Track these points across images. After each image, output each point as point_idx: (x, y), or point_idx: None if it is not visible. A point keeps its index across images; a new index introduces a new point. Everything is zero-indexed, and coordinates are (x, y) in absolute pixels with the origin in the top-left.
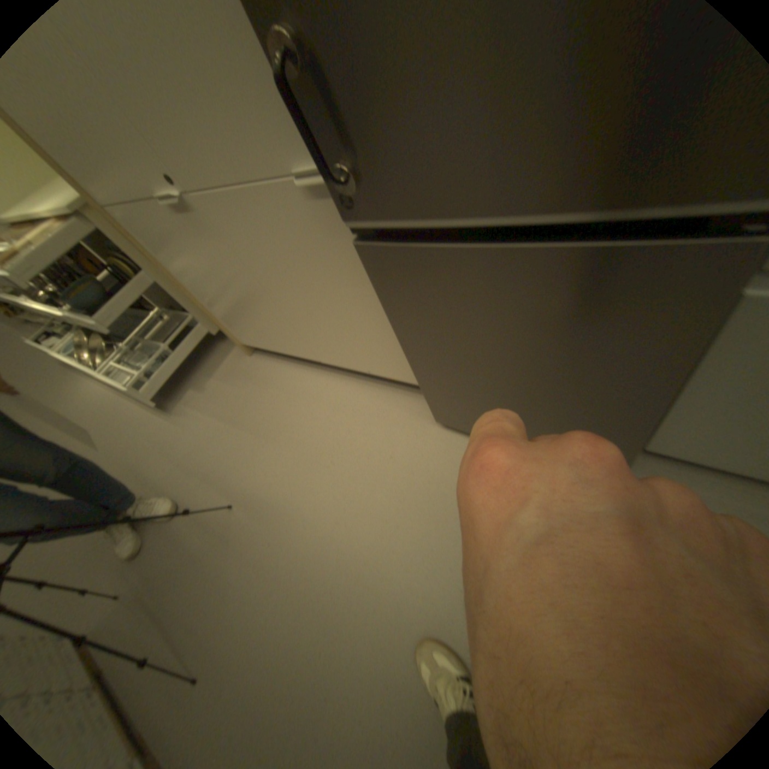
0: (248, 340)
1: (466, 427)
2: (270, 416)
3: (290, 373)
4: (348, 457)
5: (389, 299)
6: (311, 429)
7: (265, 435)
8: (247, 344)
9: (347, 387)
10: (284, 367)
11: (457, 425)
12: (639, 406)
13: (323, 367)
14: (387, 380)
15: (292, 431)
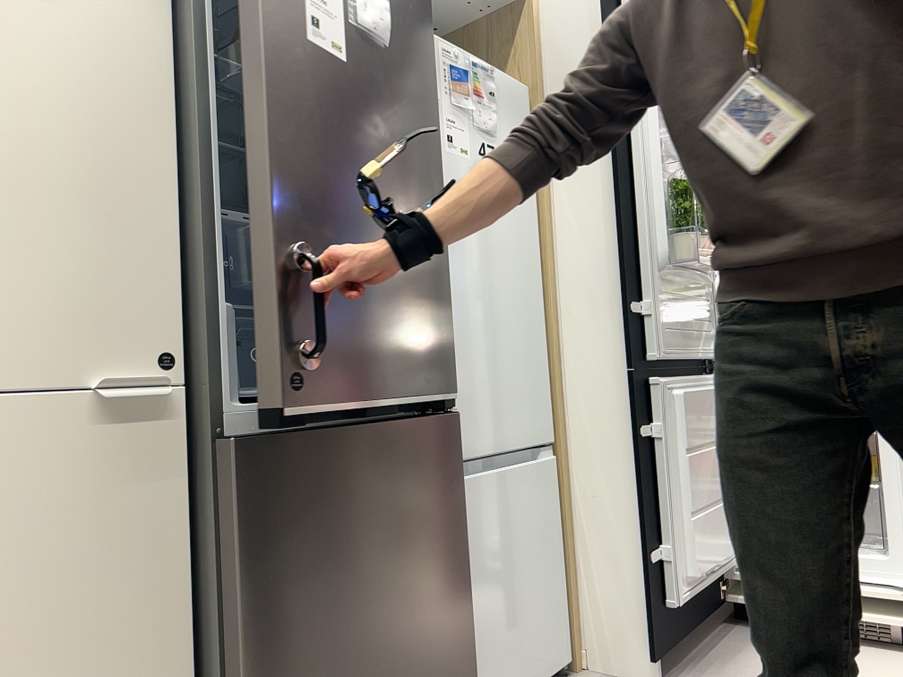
0: None
1: None
2: None
3: None
4: None
5: (250, 530)
6: None
7: None
8: None
9: None
10: None
11: None
12: (461, 596)
13: None
14: None
15: None
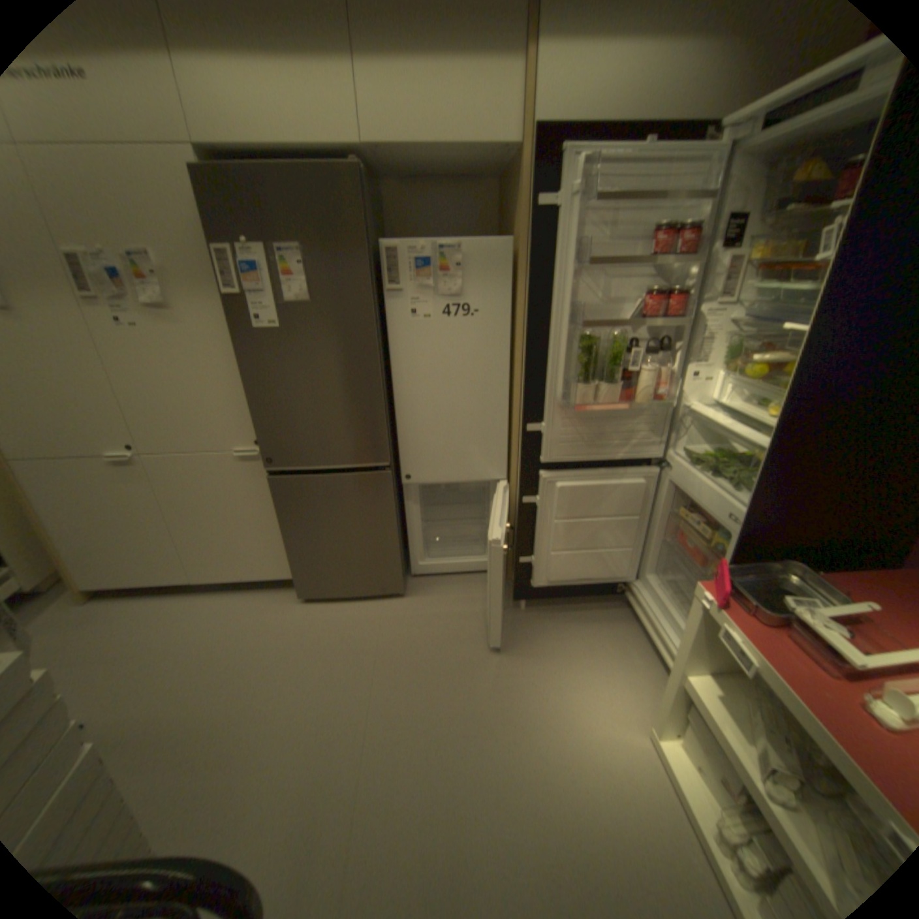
0: (94, 580)
1: (318, 599)
2: (122, 643)
3: (143, 606)
4: (222, 644)
5: (279, 503)
6: (178, 638)
7: (117, 658)
8: (88, 587)
9: (213, 601)
10: (134, 603)
11: (312, 599)
12: (390, 540)
13: (185, 593)
14: (252, 589)
15: (155, 646)
